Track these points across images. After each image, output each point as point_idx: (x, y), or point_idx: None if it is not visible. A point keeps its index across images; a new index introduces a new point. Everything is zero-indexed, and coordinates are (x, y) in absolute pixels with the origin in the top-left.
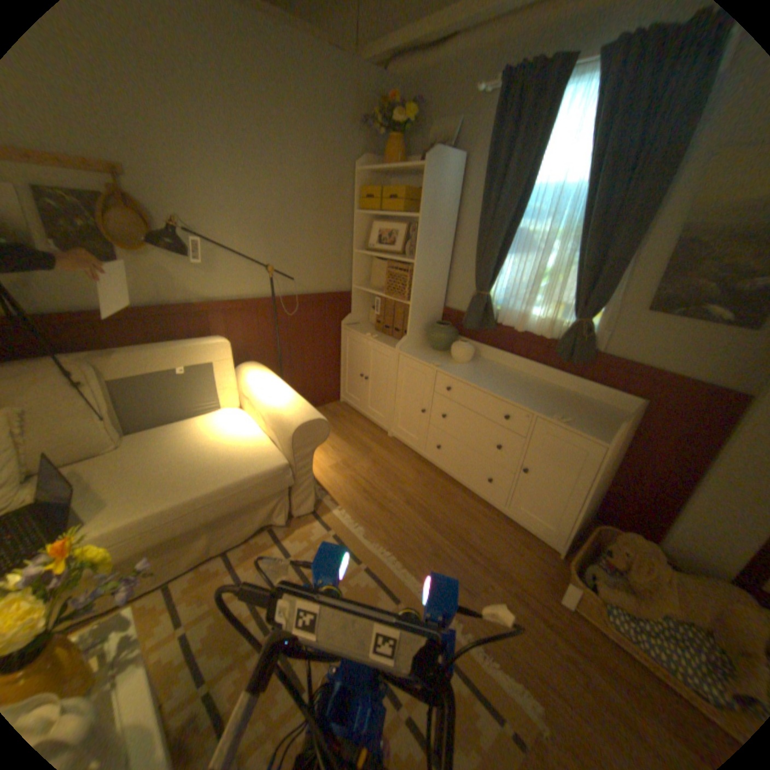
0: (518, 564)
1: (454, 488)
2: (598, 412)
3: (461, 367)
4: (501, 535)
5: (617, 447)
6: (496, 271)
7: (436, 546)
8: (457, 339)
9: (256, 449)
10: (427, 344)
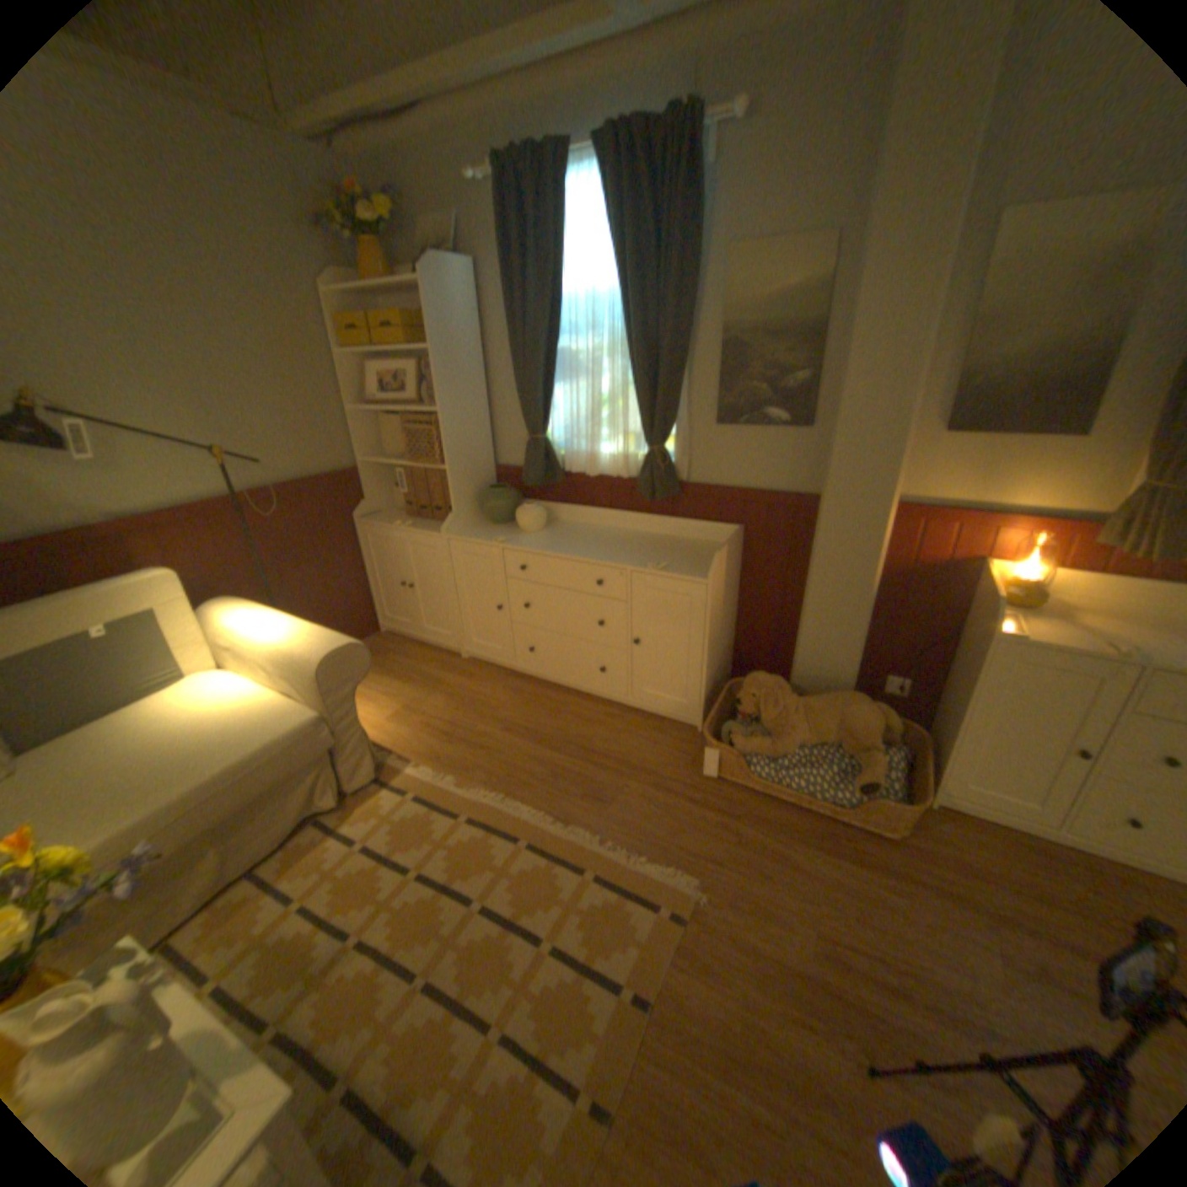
0: (652, 753)
1: (564, 695)
2: (696, 551)
3: (533, 537)
4: (629, 729)
5: (715, 581)
6: (547, 406)
7: (552, 766)
8: (521, 503)
9: (263, 710)
10: (485, 519)
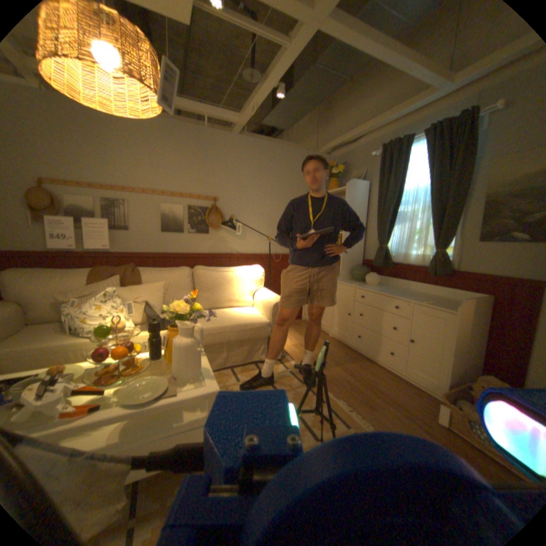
0: (410, 403)
1: (370, 364)
2: (458, 304)
3: (371, 286)
4: (400, 388)
5: (464, 314)
6: (389, 234)
7: (353, 386)
8: (370, 274)
9: (254, 315)
10: (353, 279)
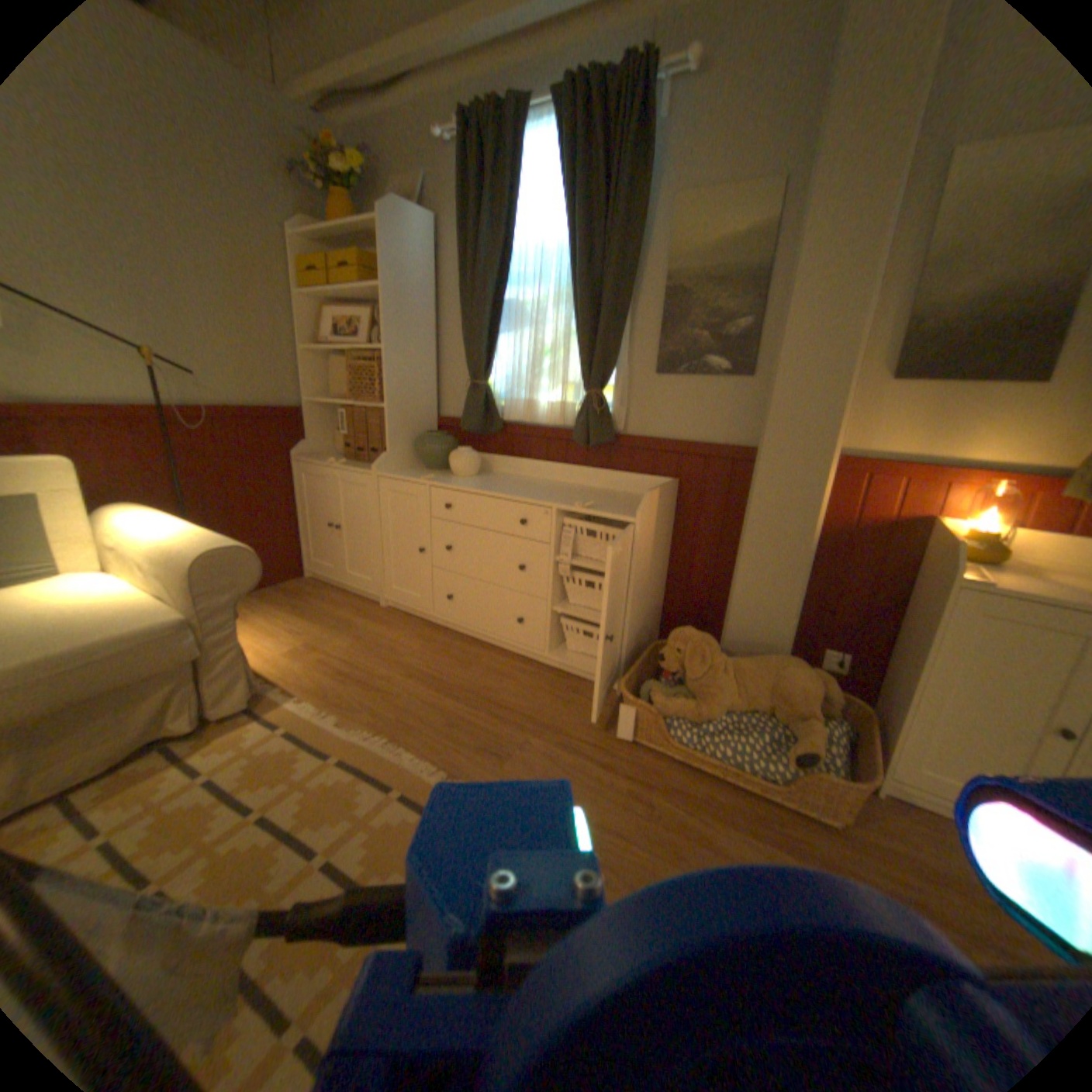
0: (563, 711)
1: (478, 649)
2: (627, 500)
3: (463, 480)
4: (541, 686)
5: (644, 522)
6: (491, 354)
7: (449, 716)
8: (456, 450)
9: (121, 608)
10: (420, 466)
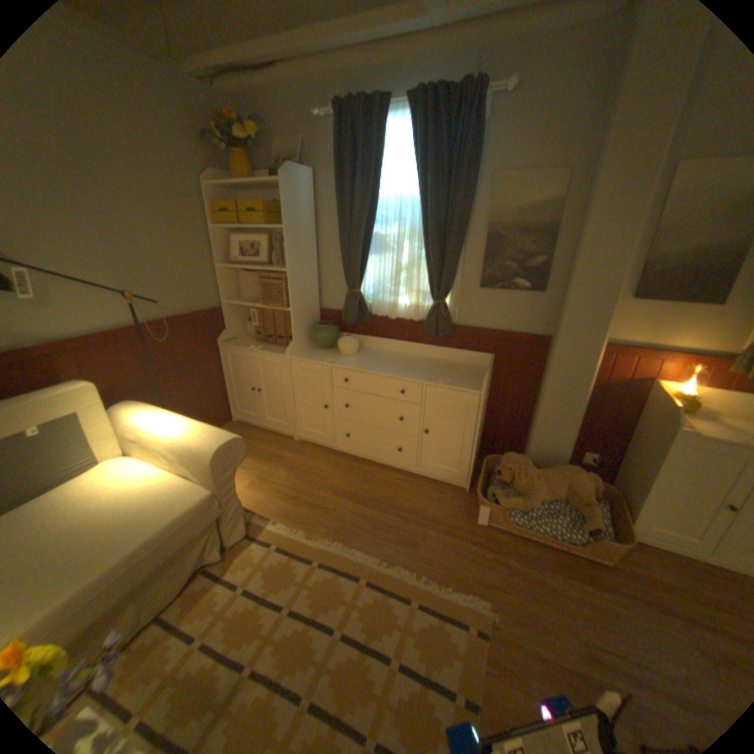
0: (438, 508)
1: (370, 467)
2: (465, 371)
3: (351, 359)
4: (419, 491)
5: (484, 392)
6: (362, 271)
7: (372, 520)
8: (340, 335)
9: (168, 490)
10: (313, 345)
